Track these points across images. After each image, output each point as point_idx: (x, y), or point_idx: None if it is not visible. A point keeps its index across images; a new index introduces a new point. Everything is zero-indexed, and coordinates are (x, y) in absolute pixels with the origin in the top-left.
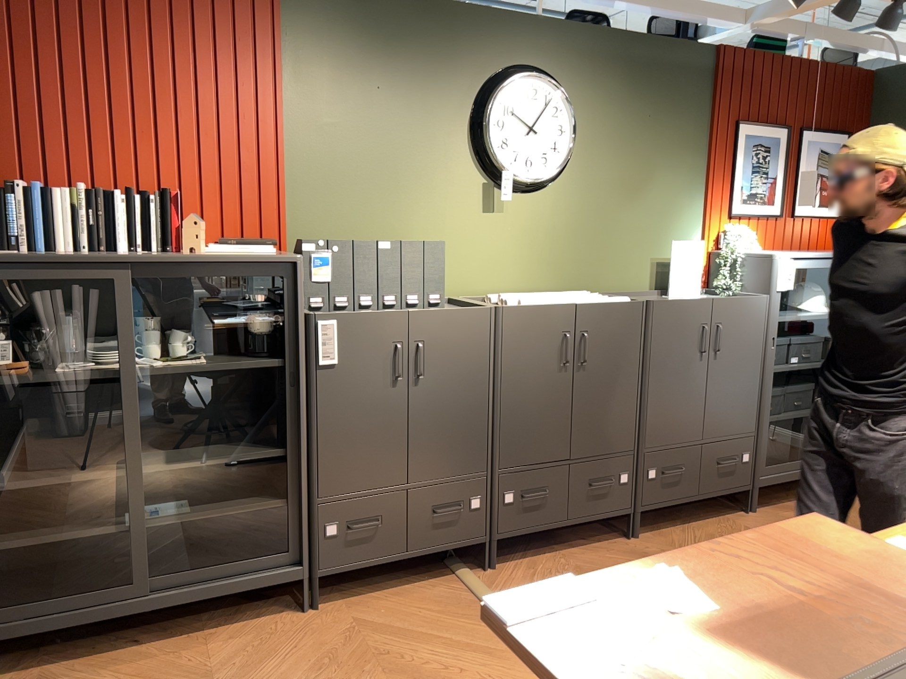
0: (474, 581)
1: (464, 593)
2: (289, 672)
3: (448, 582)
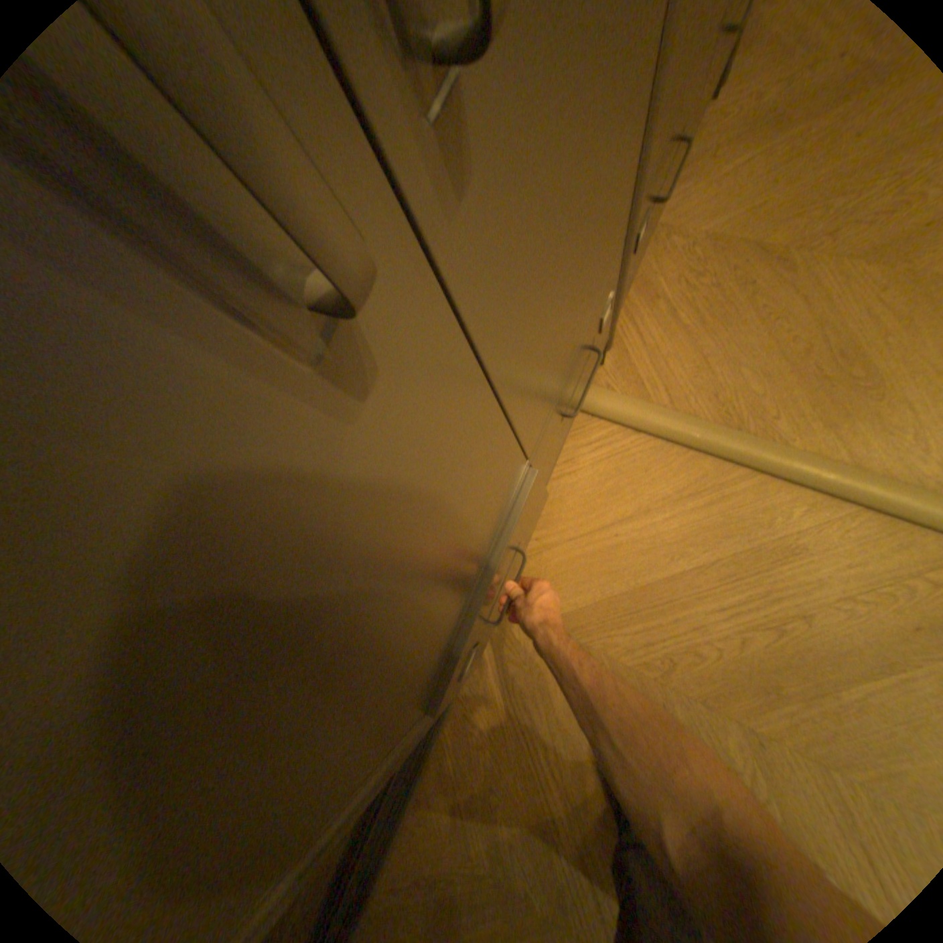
0: (620, 406)
1: (625, 436)
2: (595, 805)
3: (578, 430)
